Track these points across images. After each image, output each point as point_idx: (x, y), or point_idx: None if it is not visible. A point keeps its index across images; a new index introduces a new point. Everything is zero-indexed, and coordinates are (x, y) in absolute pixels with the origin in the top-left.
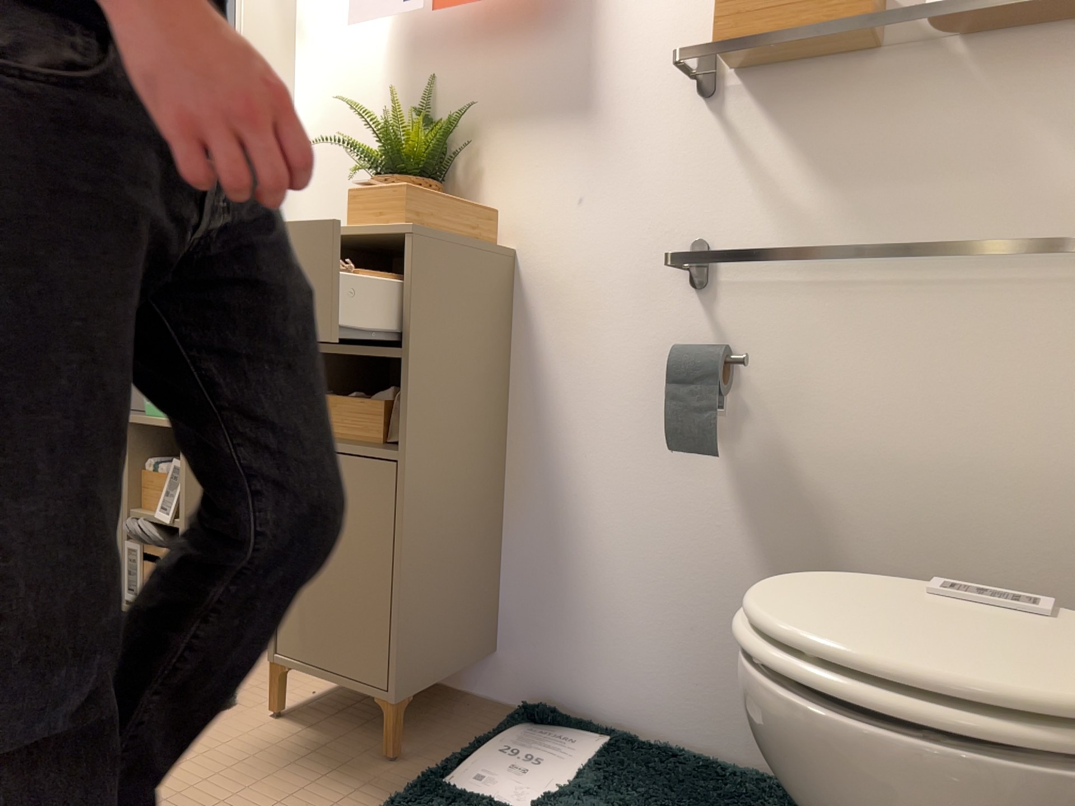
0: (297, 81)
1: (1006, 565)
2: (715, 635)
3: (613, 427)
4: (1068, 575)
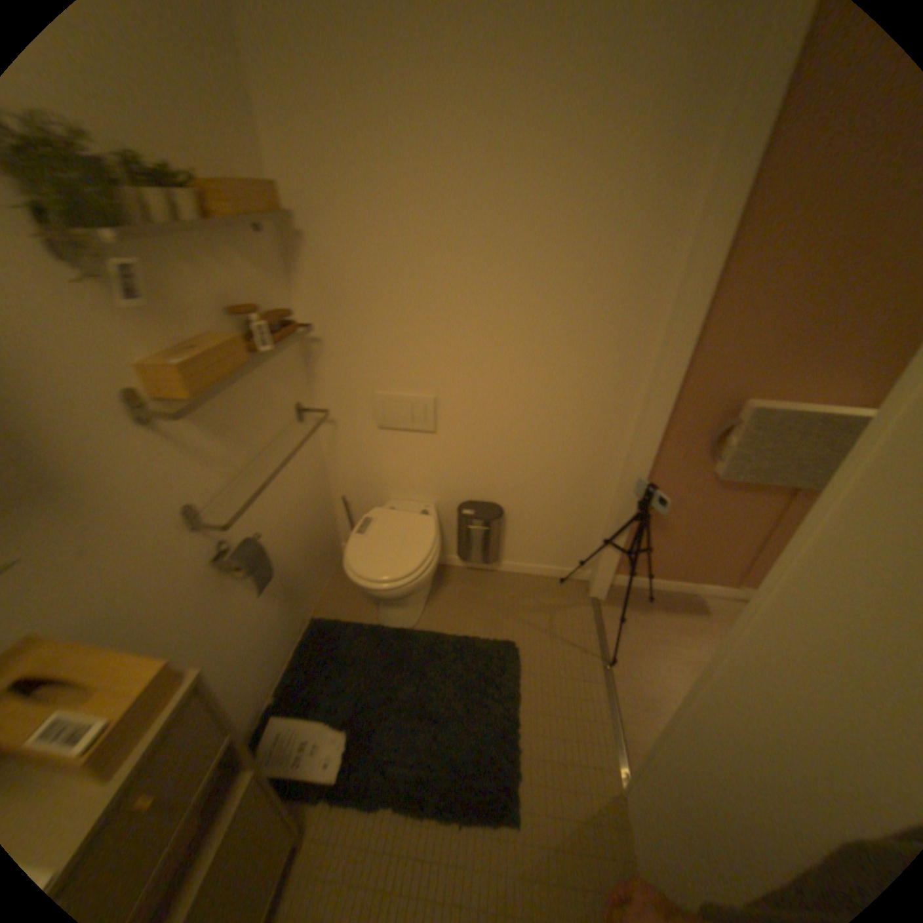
0: None
1: (307, 521)
2: (265, 640)
3: (191, 637)
4: (315, 509)
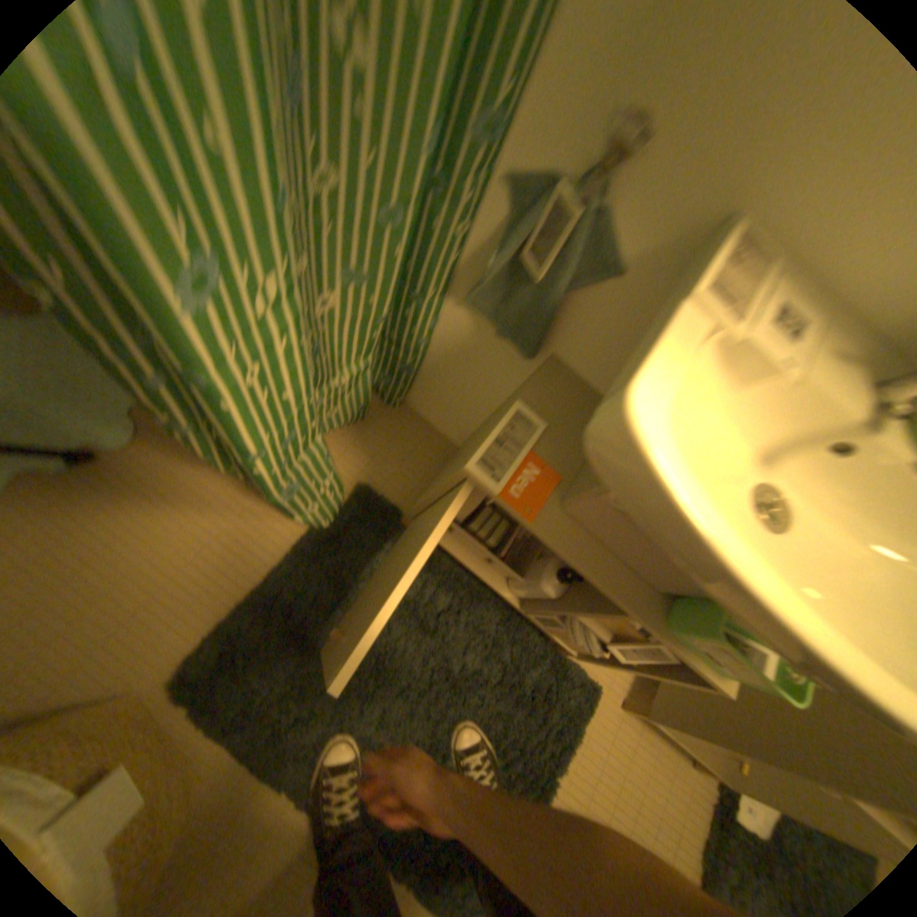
0: None
1: None
2: None
3: None
4: None
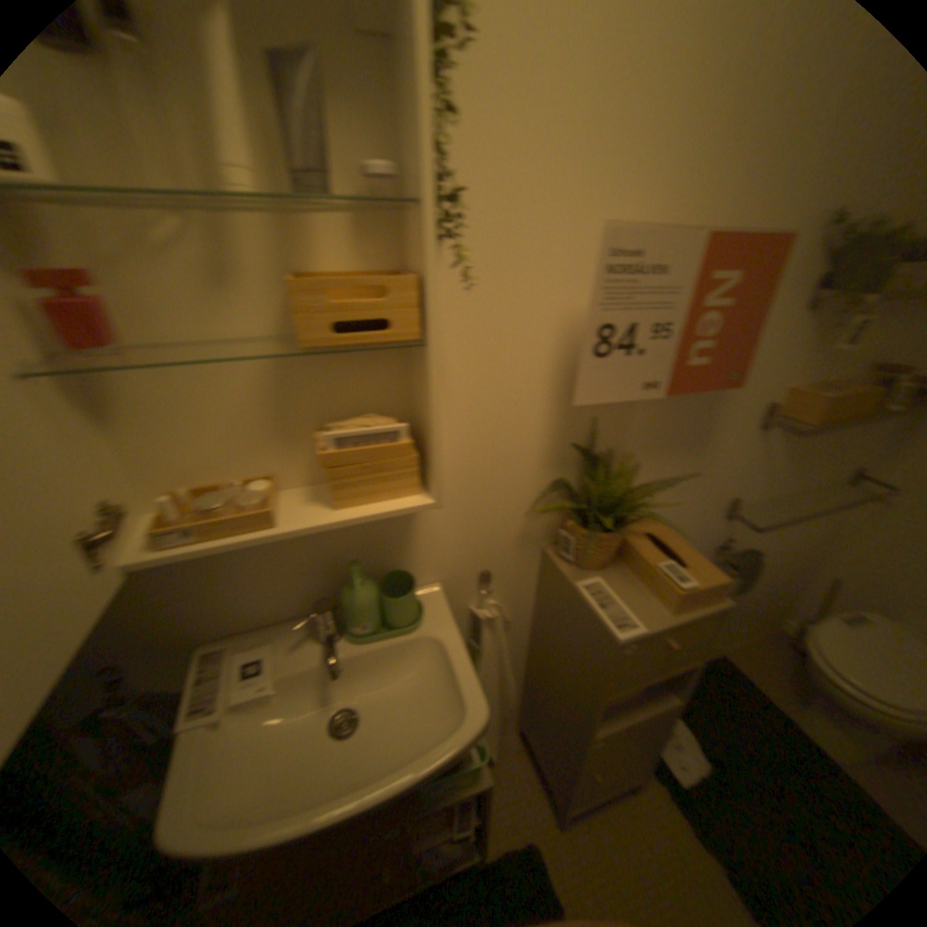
0: (426, 421)
1: (784, 574)
2: None
3: None
4: (797, 570)
